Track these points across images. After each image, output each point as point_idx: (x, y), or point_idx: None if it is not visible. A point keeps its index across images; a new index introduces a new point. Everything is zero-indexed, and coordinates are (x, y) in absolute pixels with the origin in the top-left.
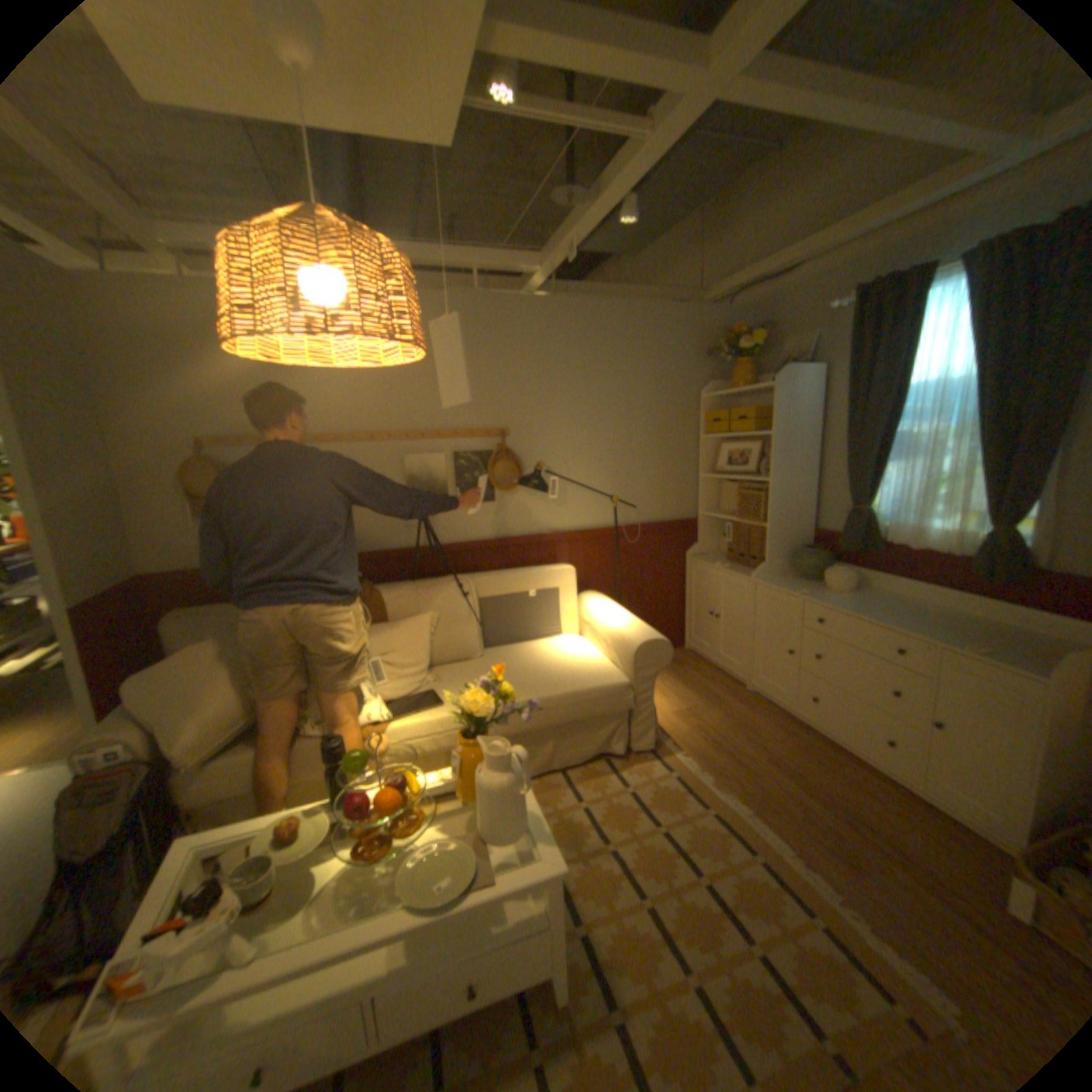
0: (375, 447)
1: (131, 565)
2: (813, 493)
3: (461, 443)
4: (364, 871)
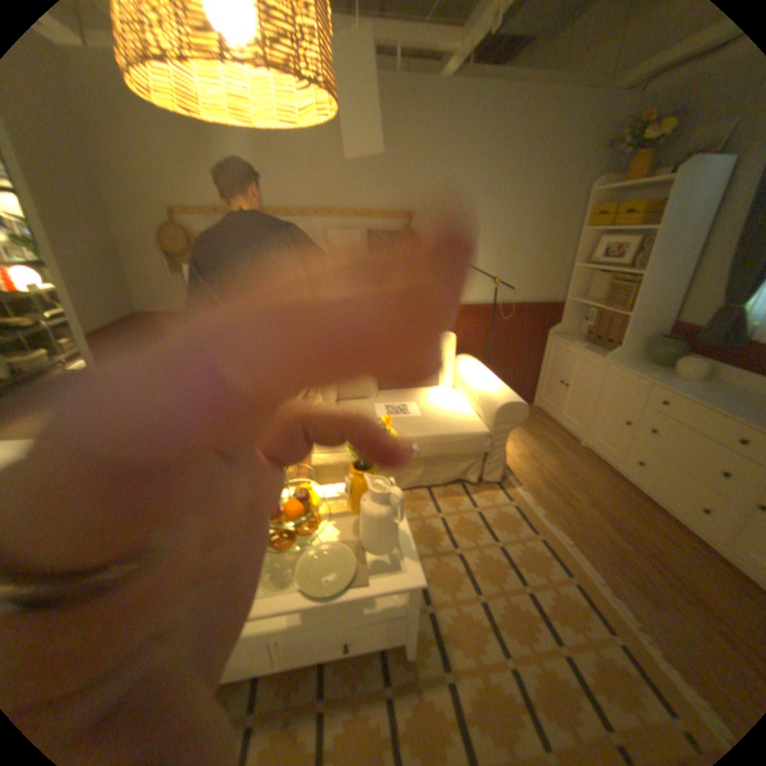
0: (303, 220)
1: (129, 303)
2: (684, 288)
3: (373, 221)
4: (275, 551)
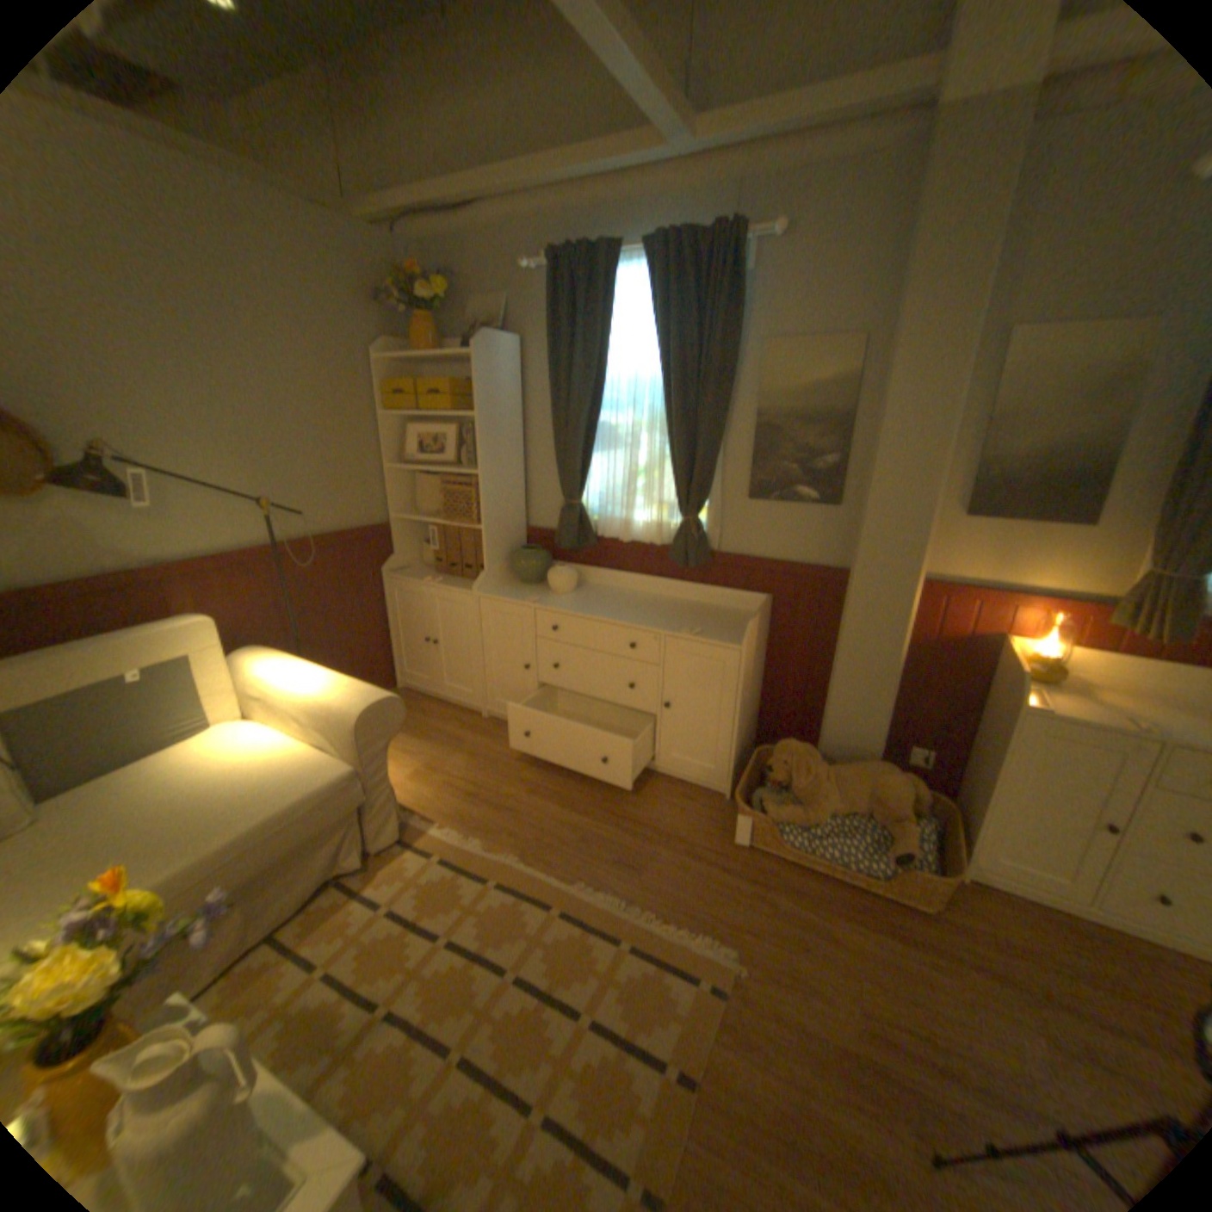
0: None
1: None
2: (522, 488)
3: None
4: None
